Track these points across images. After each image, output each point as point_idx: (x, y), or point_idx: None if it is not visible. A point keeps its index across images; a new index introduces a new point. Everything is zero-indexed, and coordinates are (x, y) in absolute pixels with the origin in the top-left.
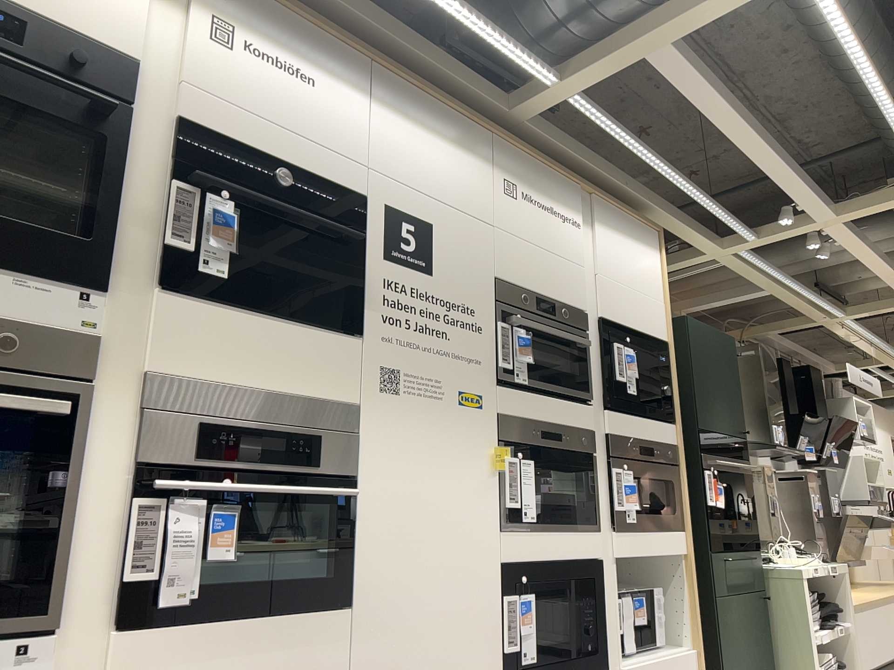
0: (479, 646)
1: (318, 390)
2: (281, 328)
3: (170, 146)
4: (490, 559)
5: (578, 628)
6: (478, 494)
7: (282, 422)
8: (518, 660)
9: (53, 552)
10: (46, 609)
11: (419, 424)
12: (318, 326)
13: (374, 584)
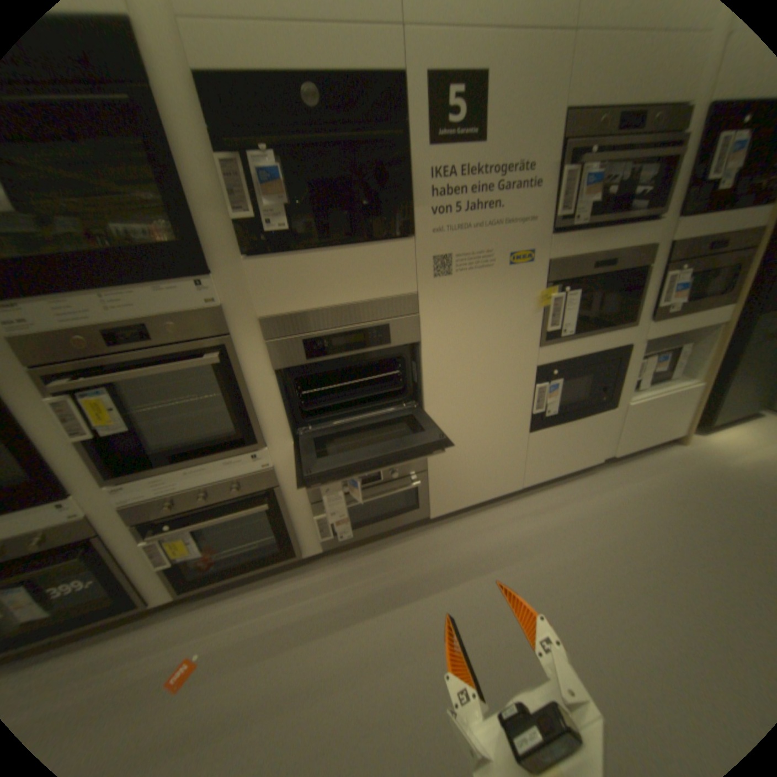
0: (512, 413)
1: (381, 293)
2: (342, 255)
3: (199, 116)
4: (527, 366)
5: (596, 391)
6: (520, 328)
7: (358, 323)
8: (542, 415)
9: (249, 419)
10: (256, 440)
11: (469, 292)
12: (374, 241)
13: (437, 397)
